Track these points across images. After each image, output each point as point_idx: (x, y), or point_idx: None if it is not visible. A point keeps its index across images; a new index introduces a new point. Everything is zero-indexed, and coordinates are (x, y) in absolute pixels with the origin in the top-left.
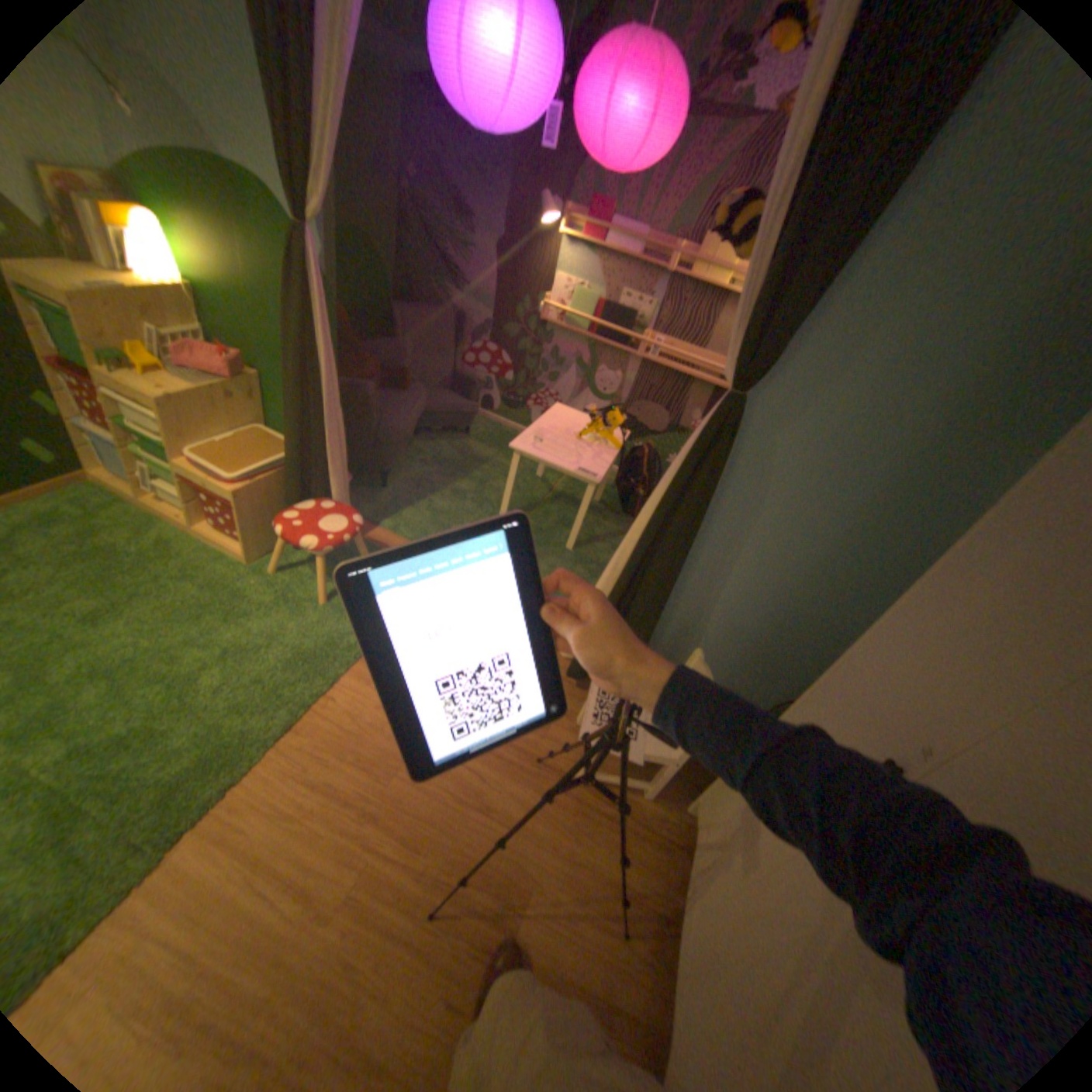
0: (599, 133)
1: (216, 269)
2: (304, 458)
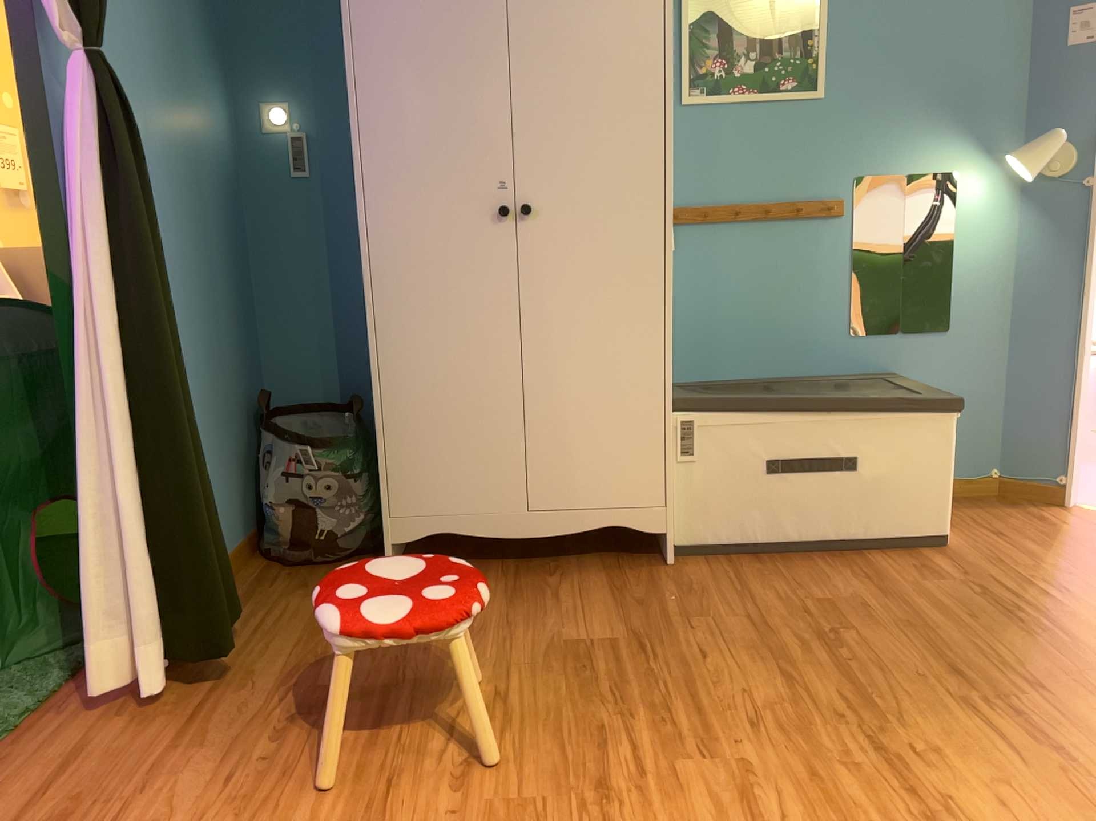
0: None
1: None
2: None
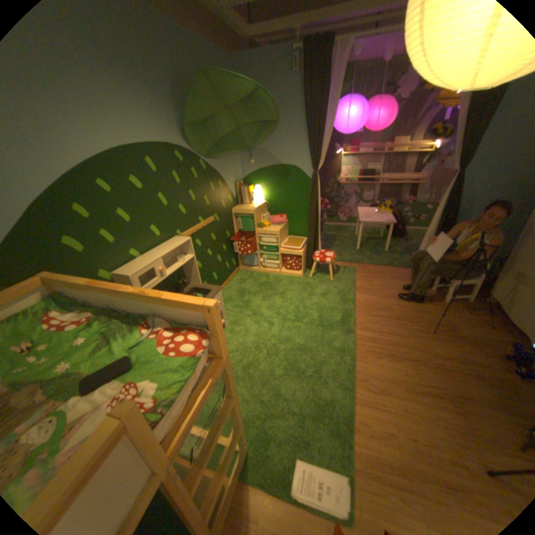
0: (374, 123)
1: (275, 194)
2: (314, 237)
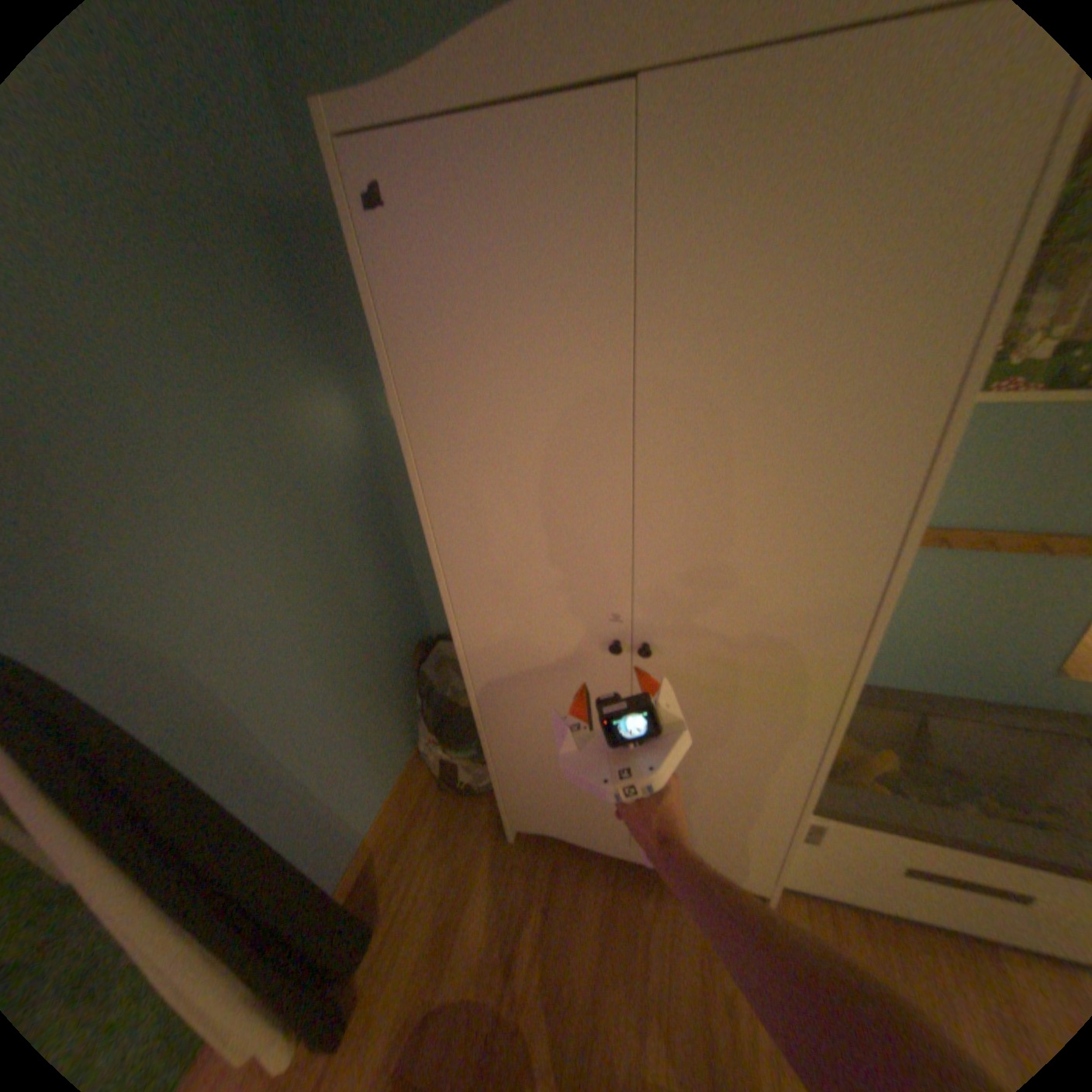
0: None
1: None
2: None
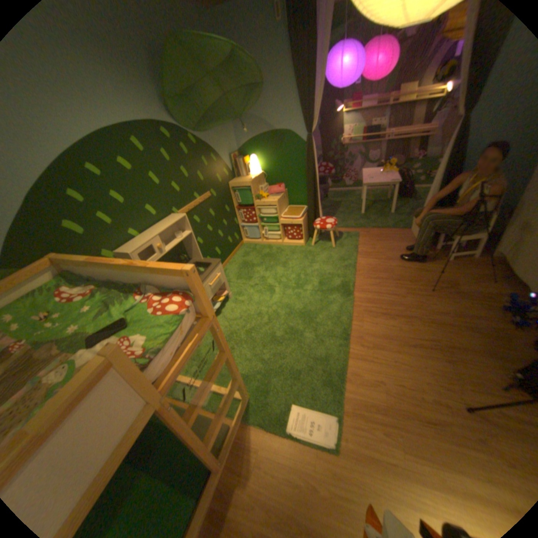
0: (373, 71)
1: (271, 163)
2: (314, 204)
